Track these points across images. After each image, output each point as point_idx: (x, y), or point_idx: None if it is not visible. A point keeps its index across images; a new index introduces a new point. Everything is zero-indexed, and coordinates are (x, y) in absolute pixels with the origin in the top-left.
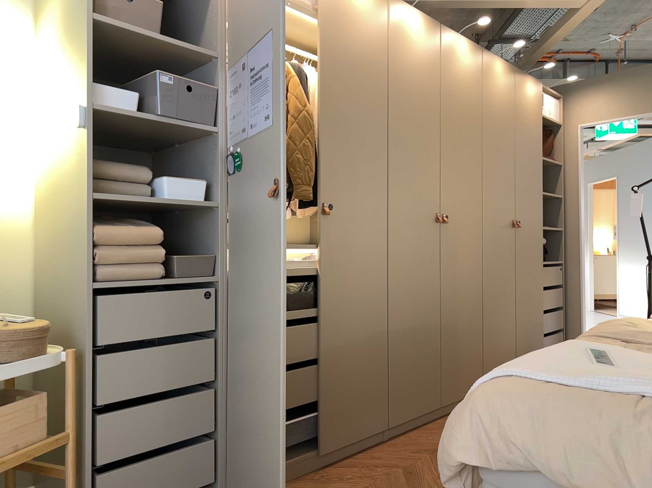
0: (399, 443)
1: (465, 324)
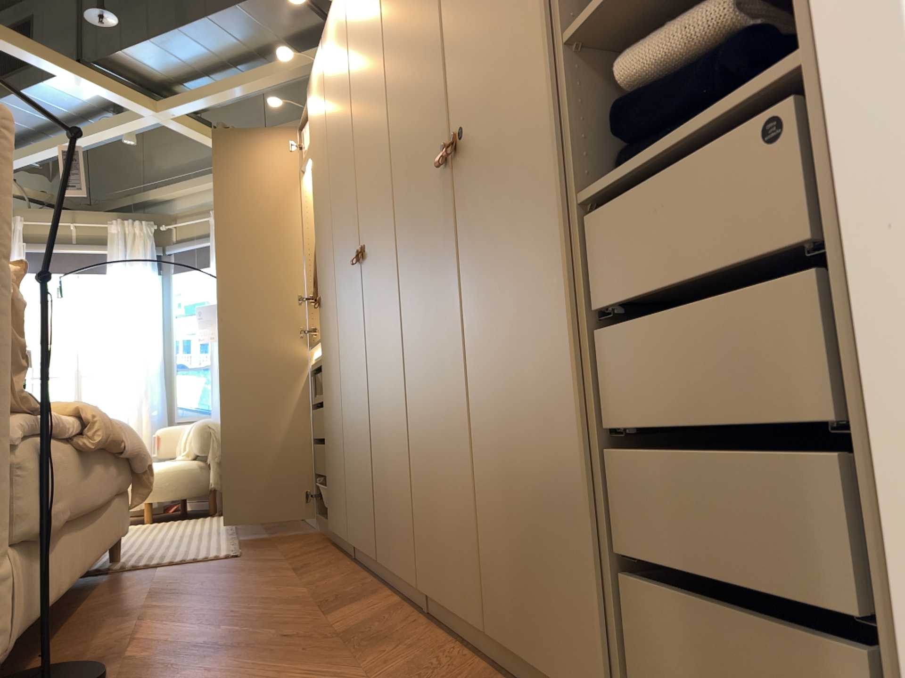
0: (342, 554)
1: (391, 426)
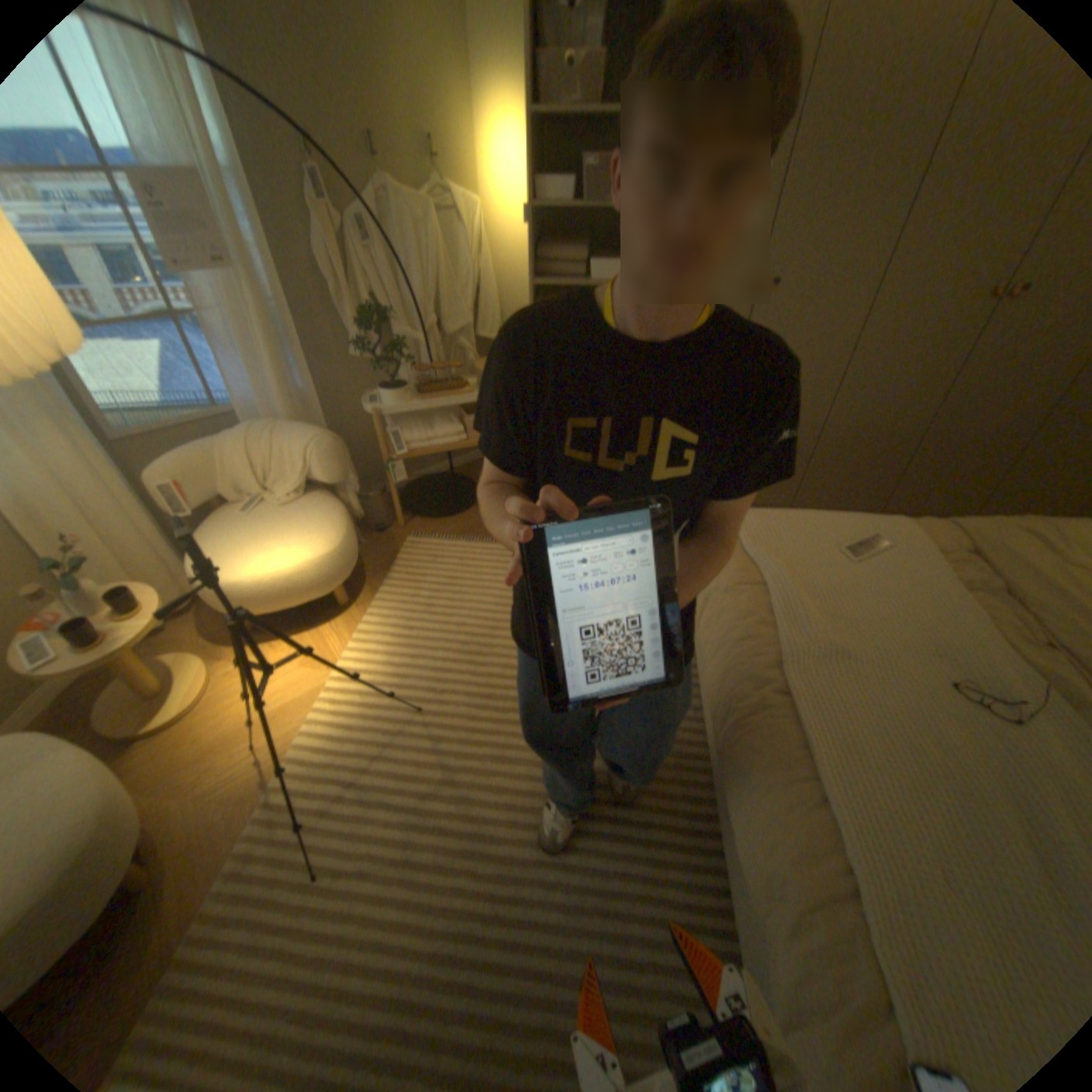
0: None
1: (978, 441)
